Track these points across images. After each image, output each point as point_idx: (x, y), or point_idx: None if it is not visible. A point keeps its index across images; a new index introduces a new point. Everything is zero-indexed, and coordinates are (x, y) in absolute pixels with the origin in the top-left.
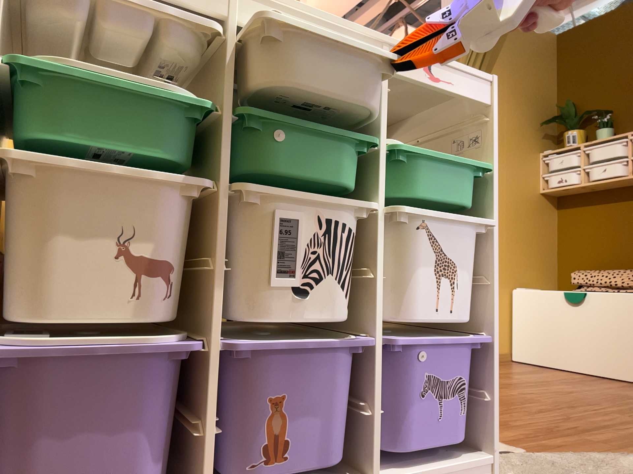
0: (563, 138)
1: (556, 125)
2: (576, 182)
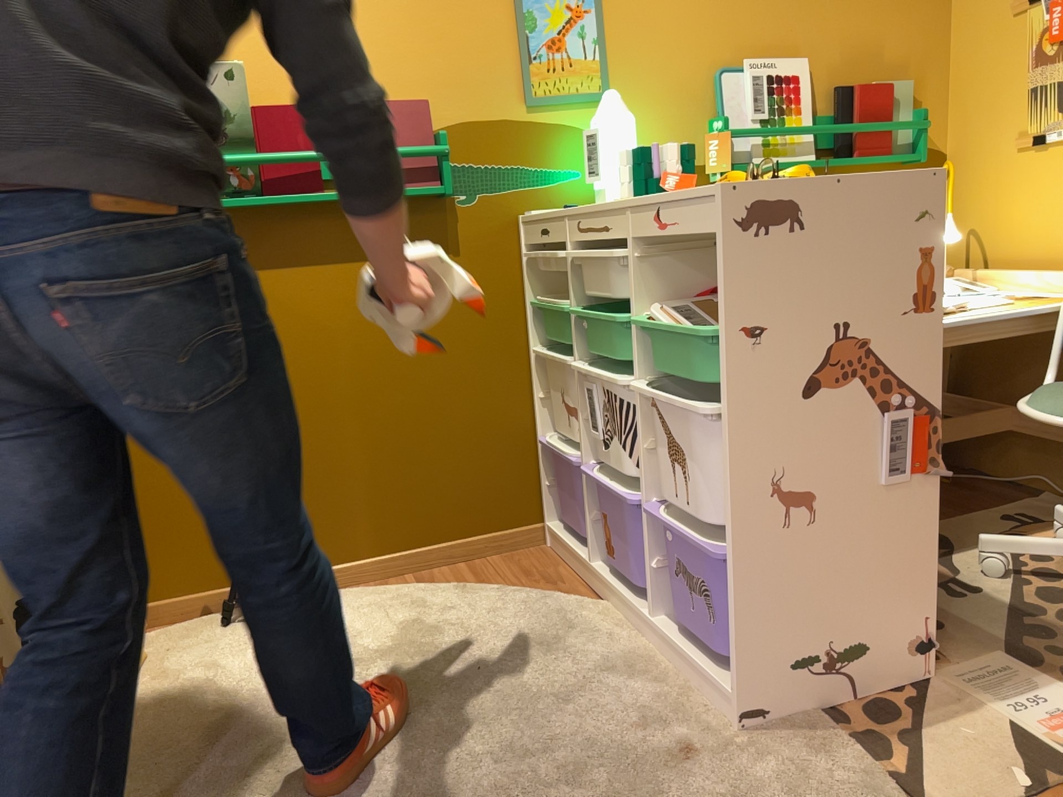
0: None
1: None
2: None
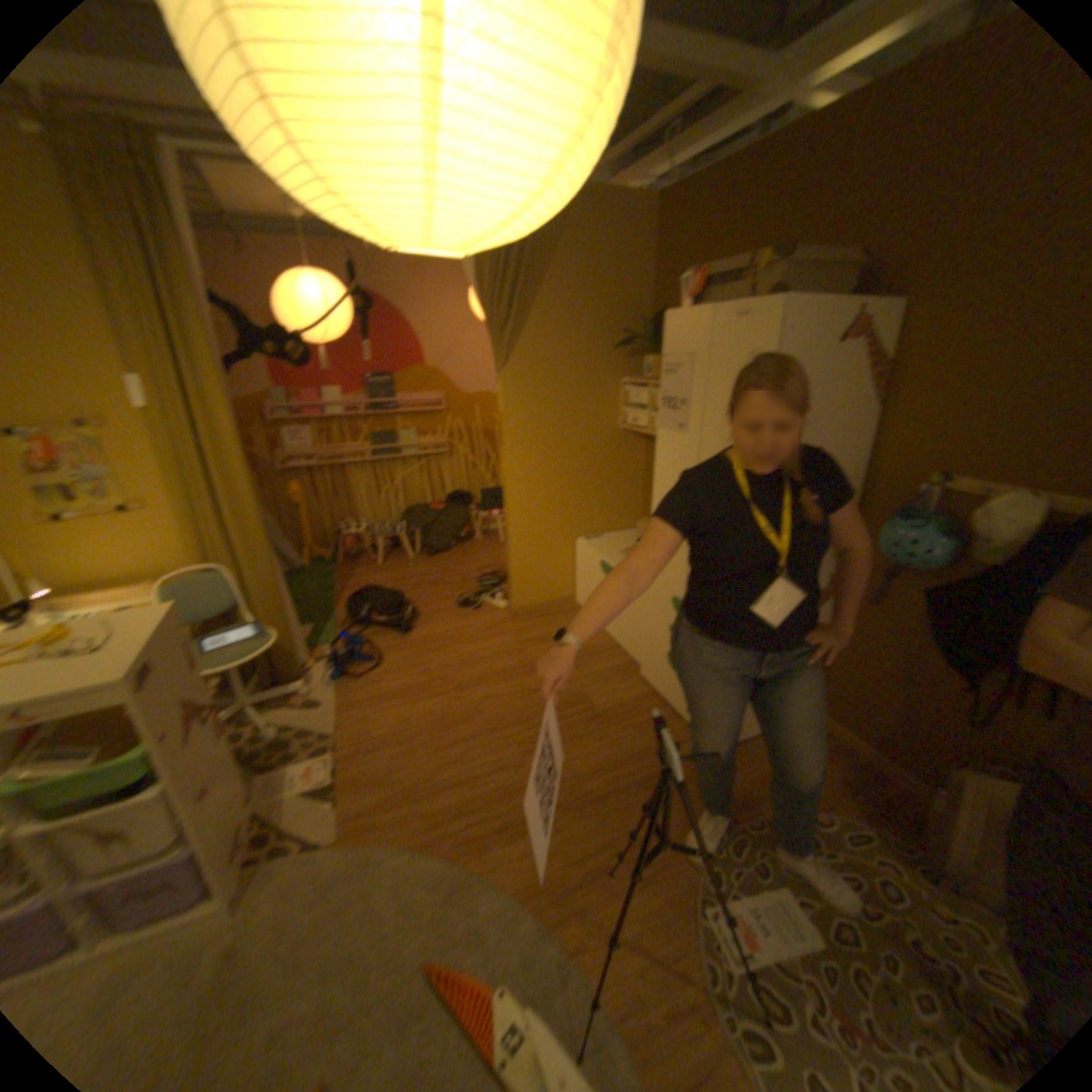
0: (645, 365)
1: (638, 346)
2: (647, 428)
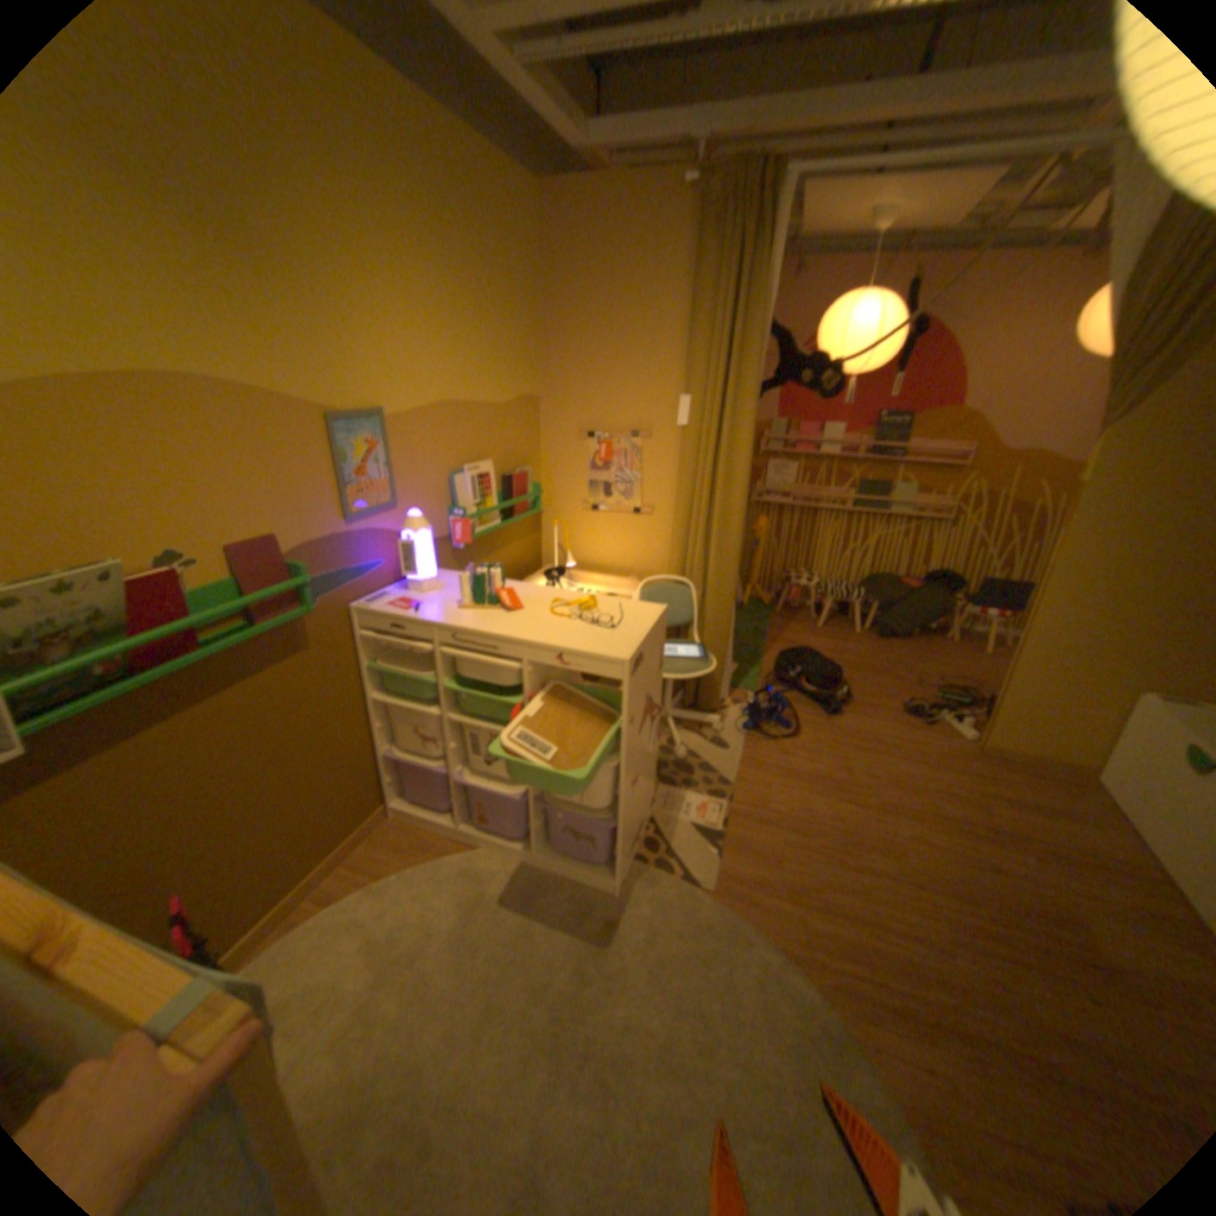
0: None
1: None
2: None
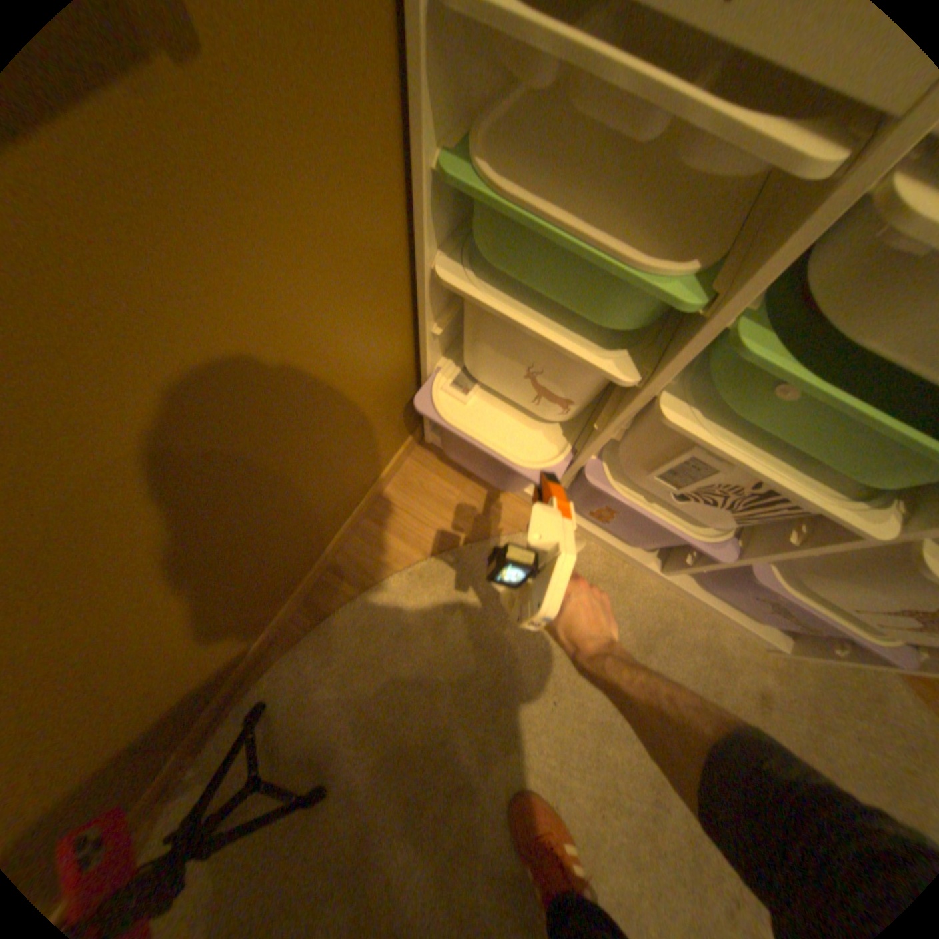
0: None
1: None
2: None
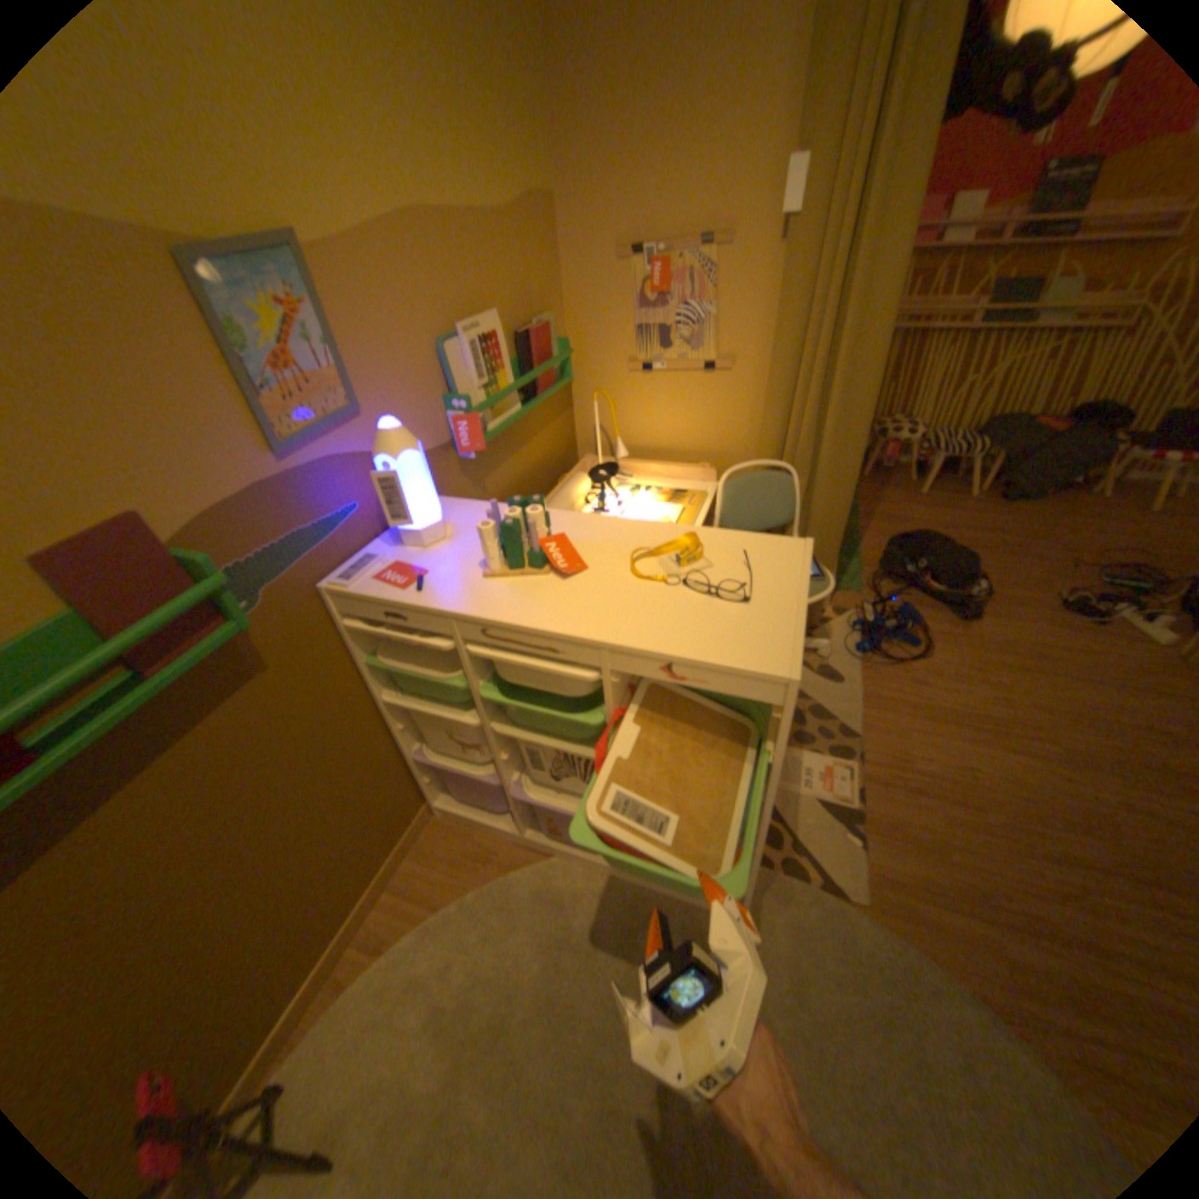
0: None
1: None
2: None
